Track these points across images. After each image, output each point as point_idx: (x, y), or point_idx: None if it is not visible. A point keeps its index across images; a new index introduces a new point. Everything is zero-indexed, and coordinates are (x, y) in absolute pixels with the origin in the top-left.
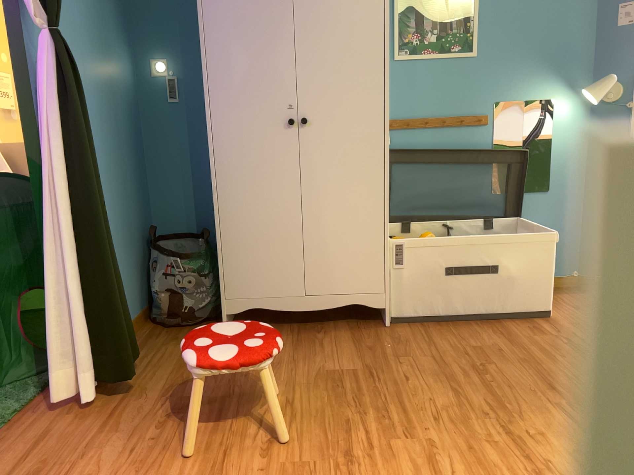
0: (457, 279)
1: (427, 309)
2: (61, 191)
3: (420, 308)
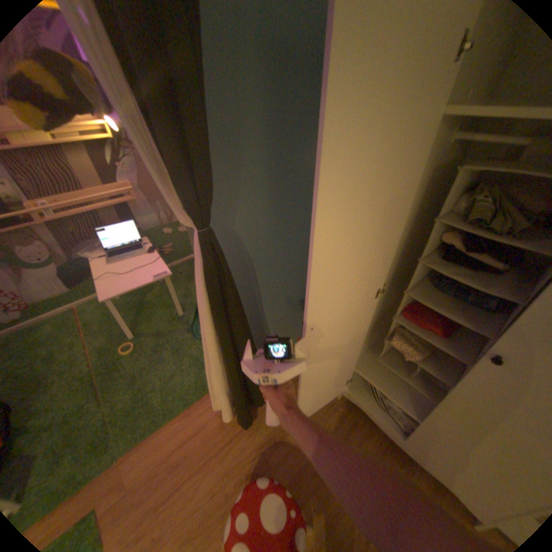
0: None
1: None
2: (214, 340)
3: None
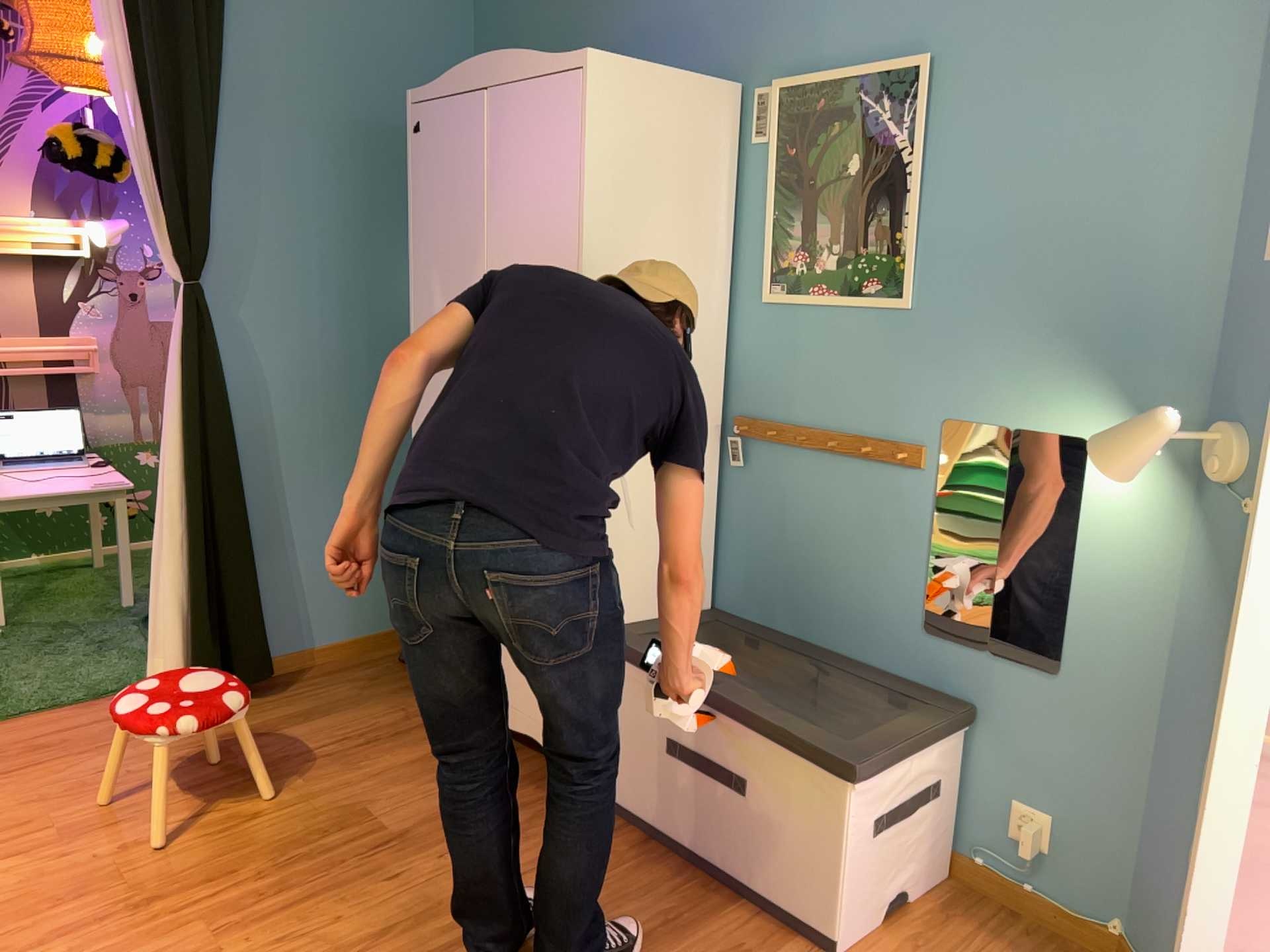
0: (683, 776)
1: (638, 809)
2: (176, 463)
3: (629, 801)
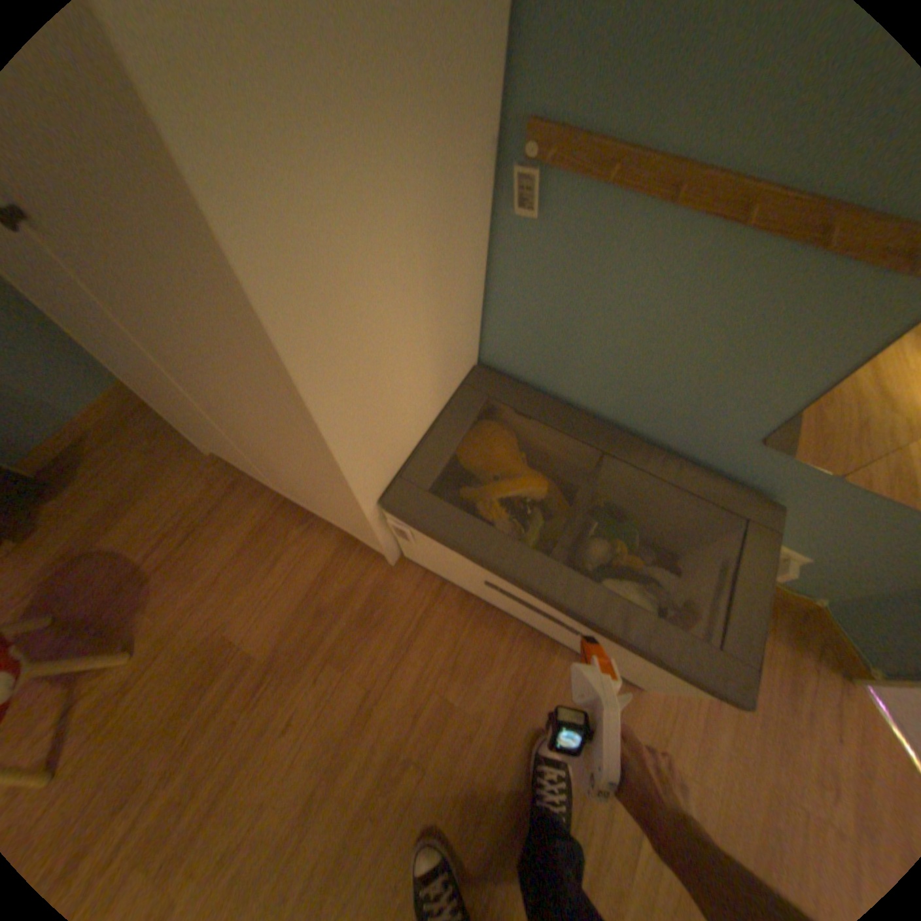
0: (511, 595)
1: (460, 579)
2: None
3: (450, 573)
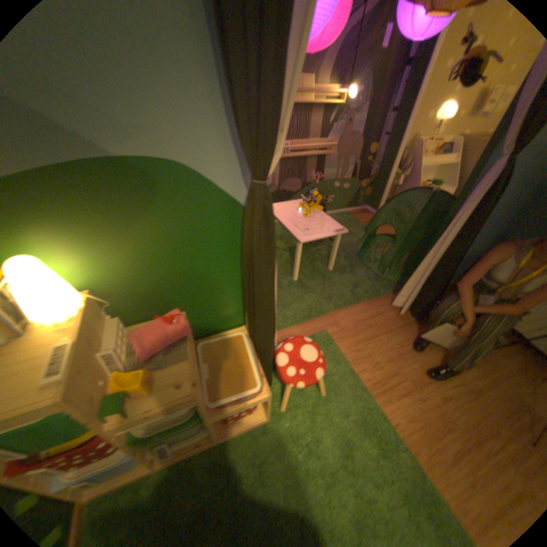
0: None
1: None
2: (451, 239)
3: None
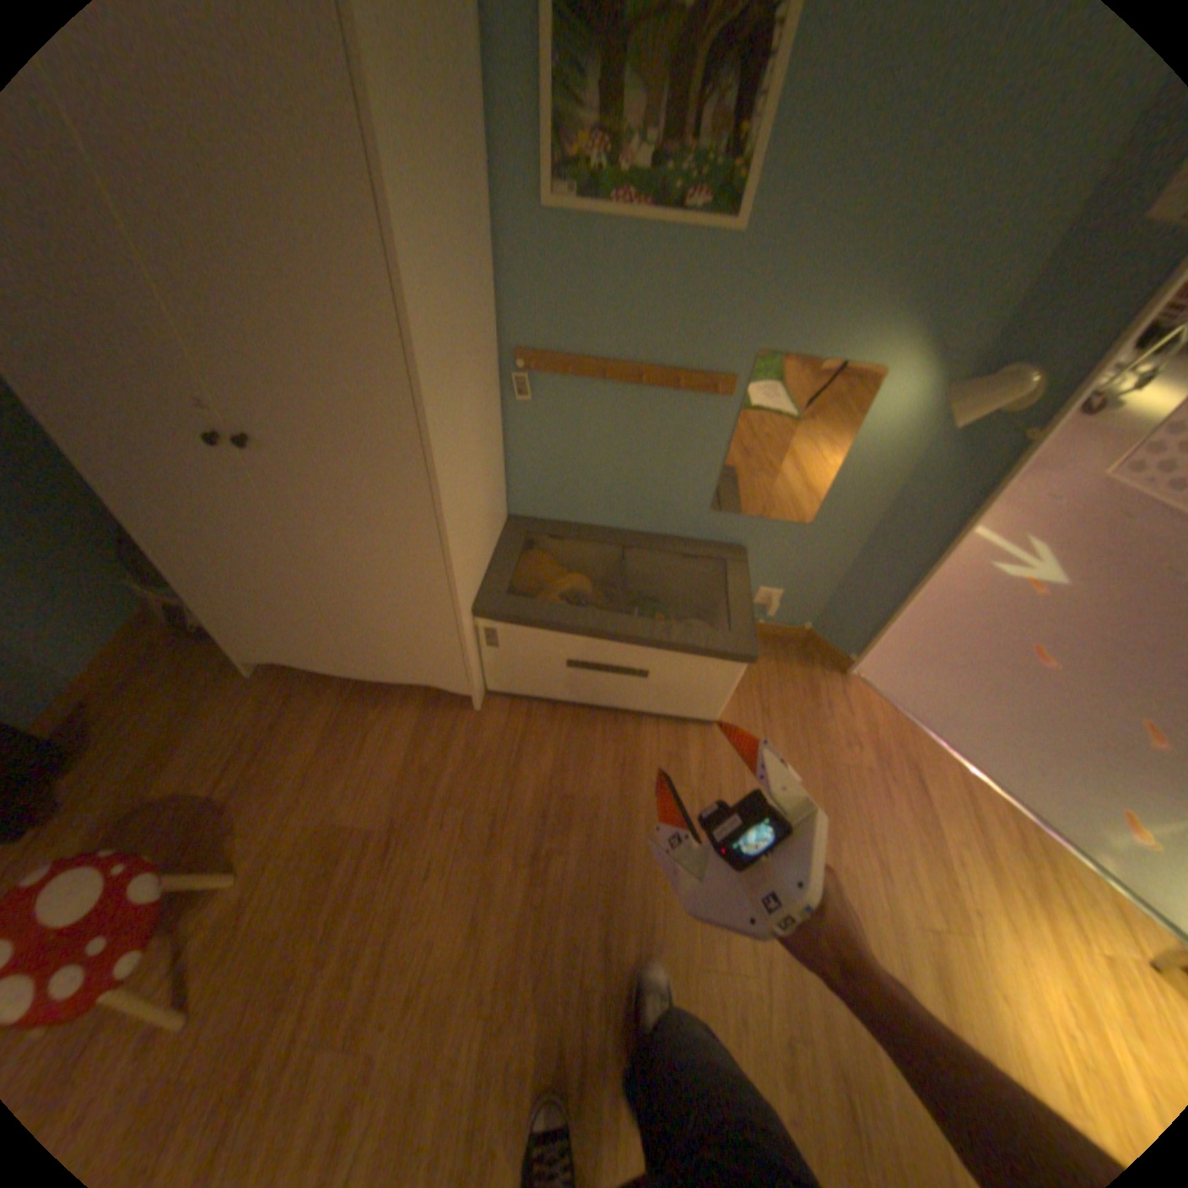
0: (589, 677)
1: (543, 695)
2: None
3: (533, 693)
